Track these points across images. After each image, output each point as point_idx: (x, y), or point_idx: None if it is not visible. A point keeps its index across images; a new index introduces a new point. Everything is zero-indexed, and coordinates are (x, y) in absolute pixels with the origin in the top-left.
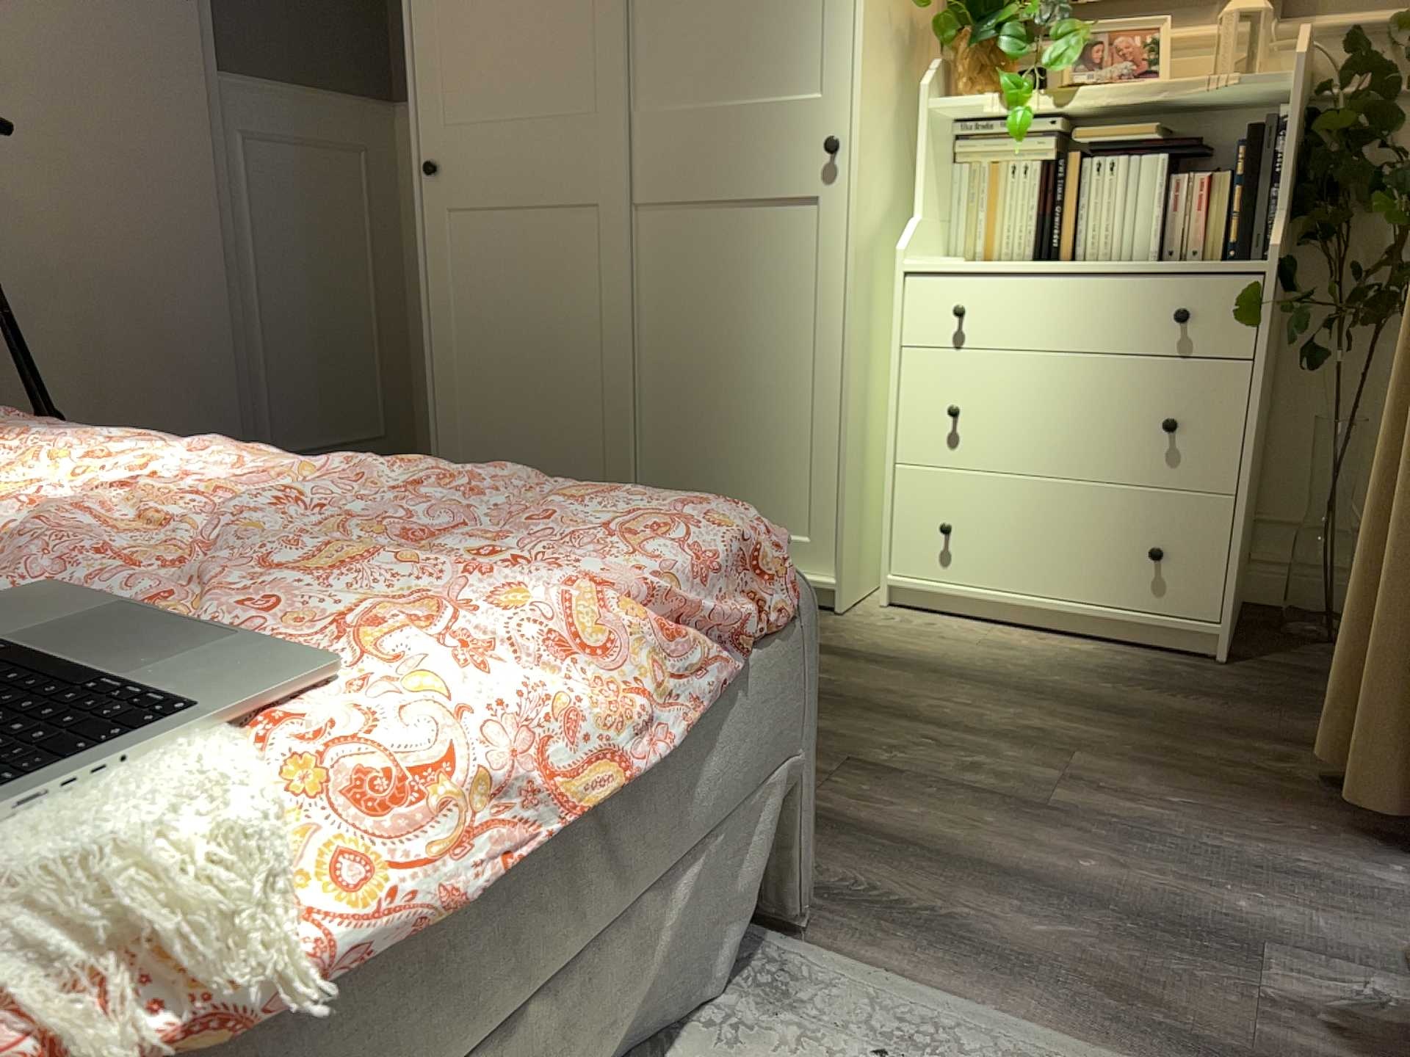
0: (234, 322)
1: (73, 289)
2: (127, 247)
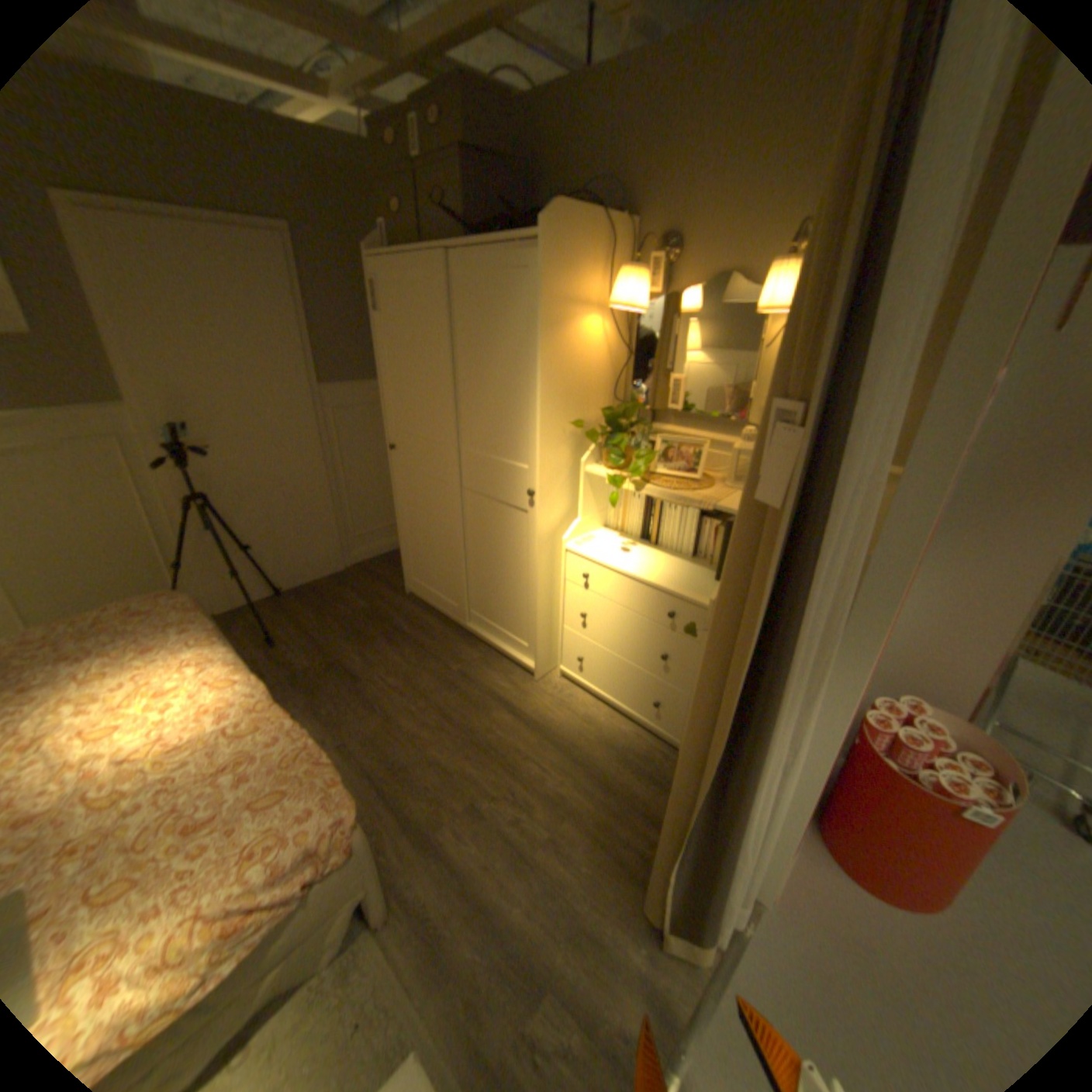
0: (330, 490)
1: (254, 493)
2: (277, 471)
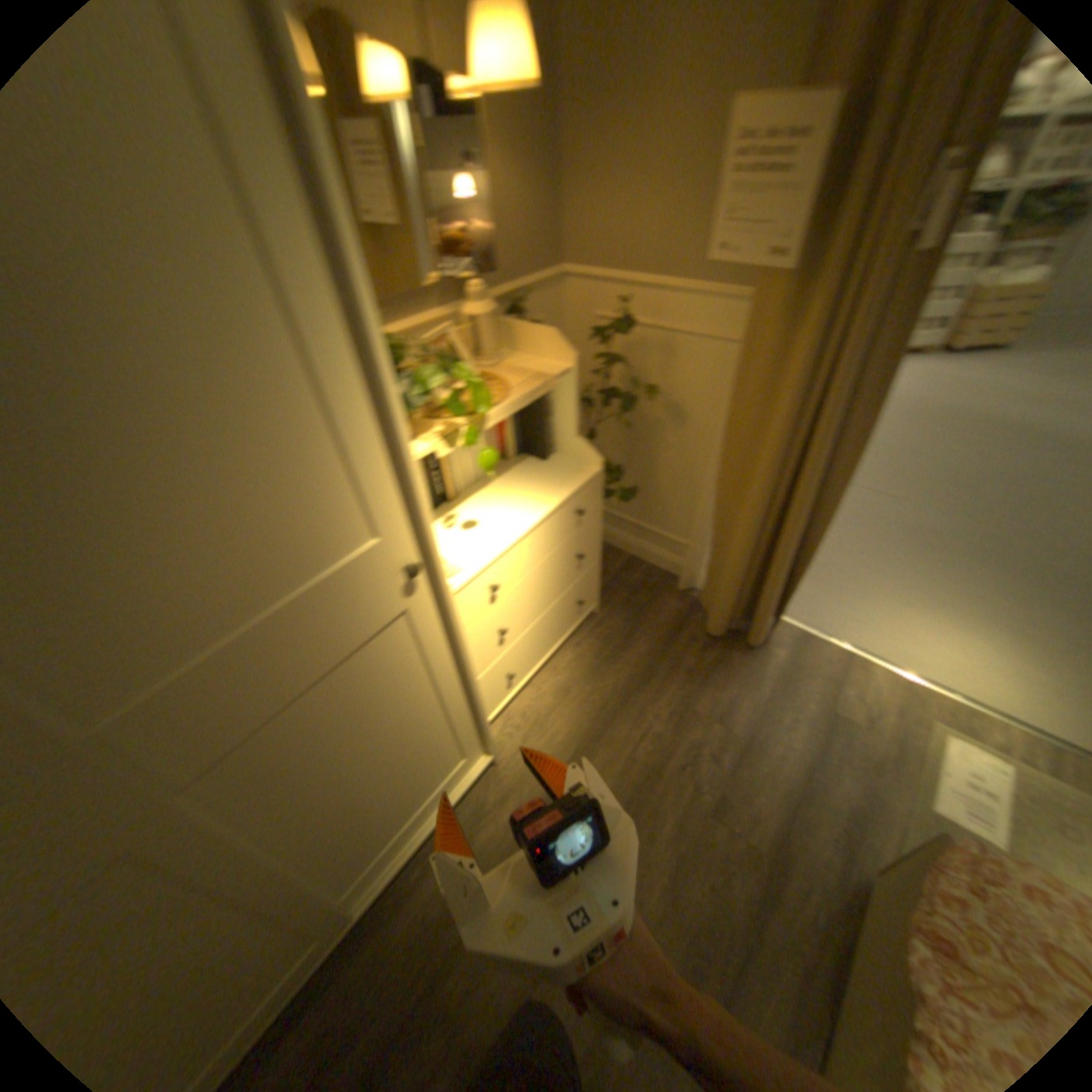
0: None
1: None
2: None
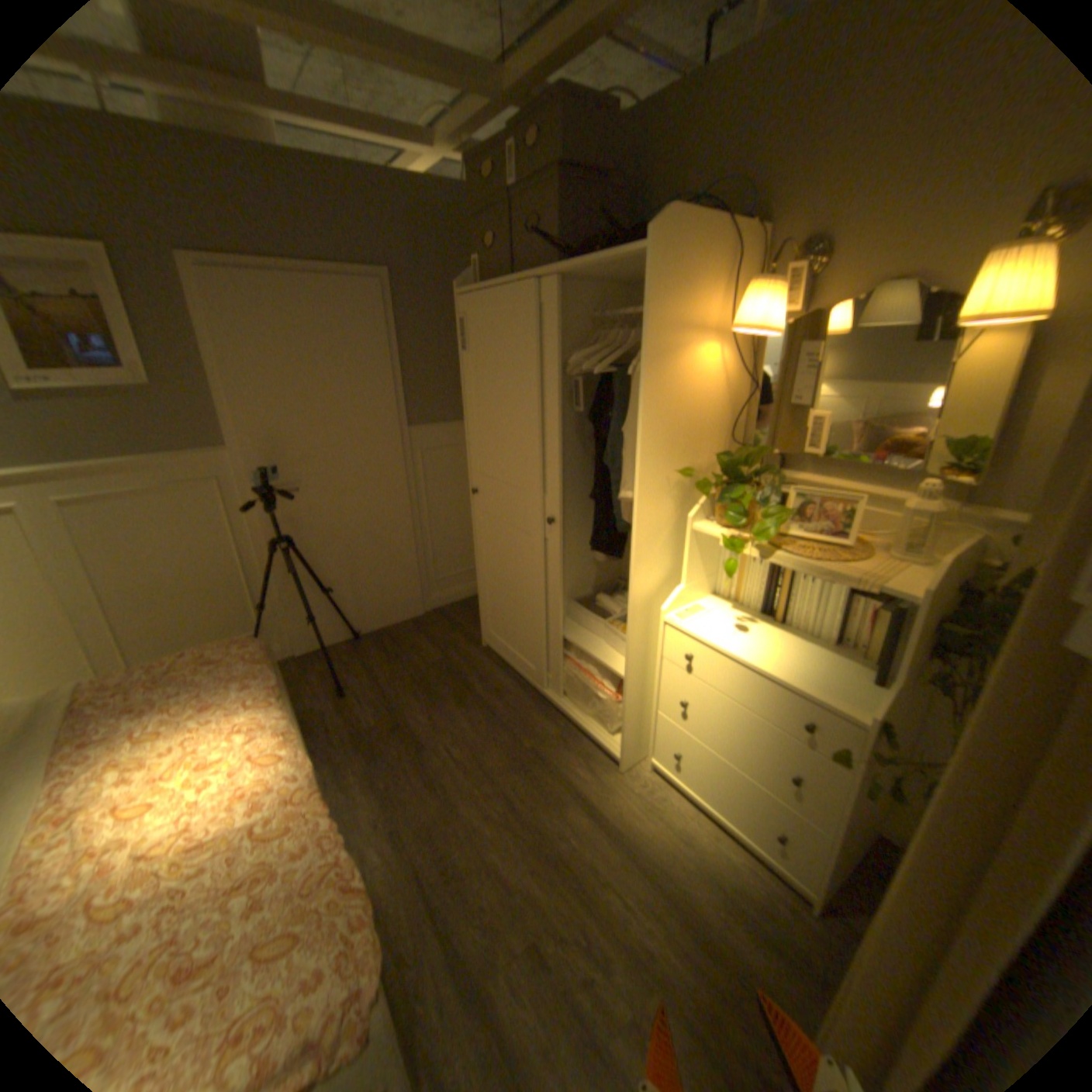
0: (415, 531)
1: (341, 533)
2: (363, 512)
